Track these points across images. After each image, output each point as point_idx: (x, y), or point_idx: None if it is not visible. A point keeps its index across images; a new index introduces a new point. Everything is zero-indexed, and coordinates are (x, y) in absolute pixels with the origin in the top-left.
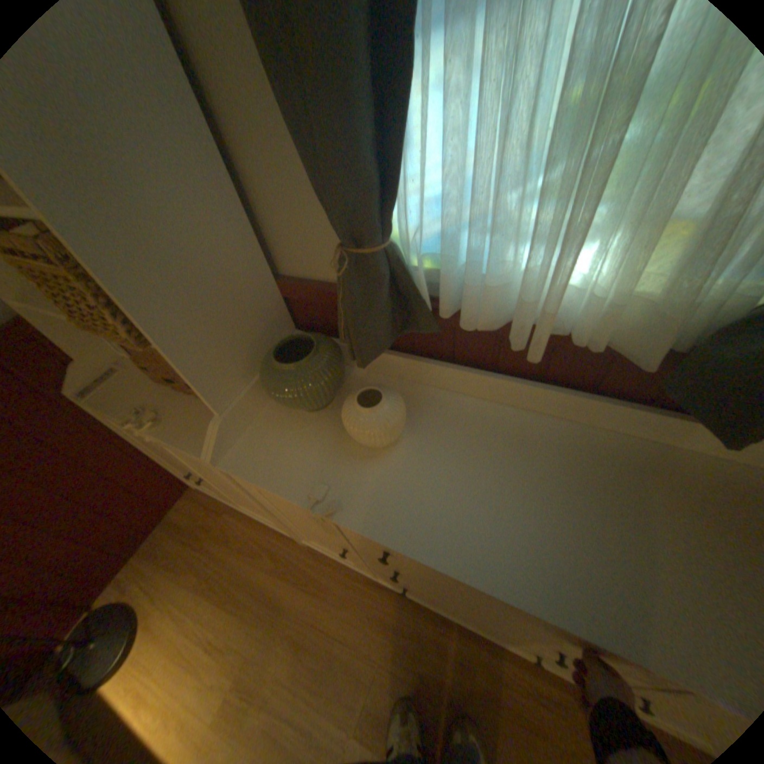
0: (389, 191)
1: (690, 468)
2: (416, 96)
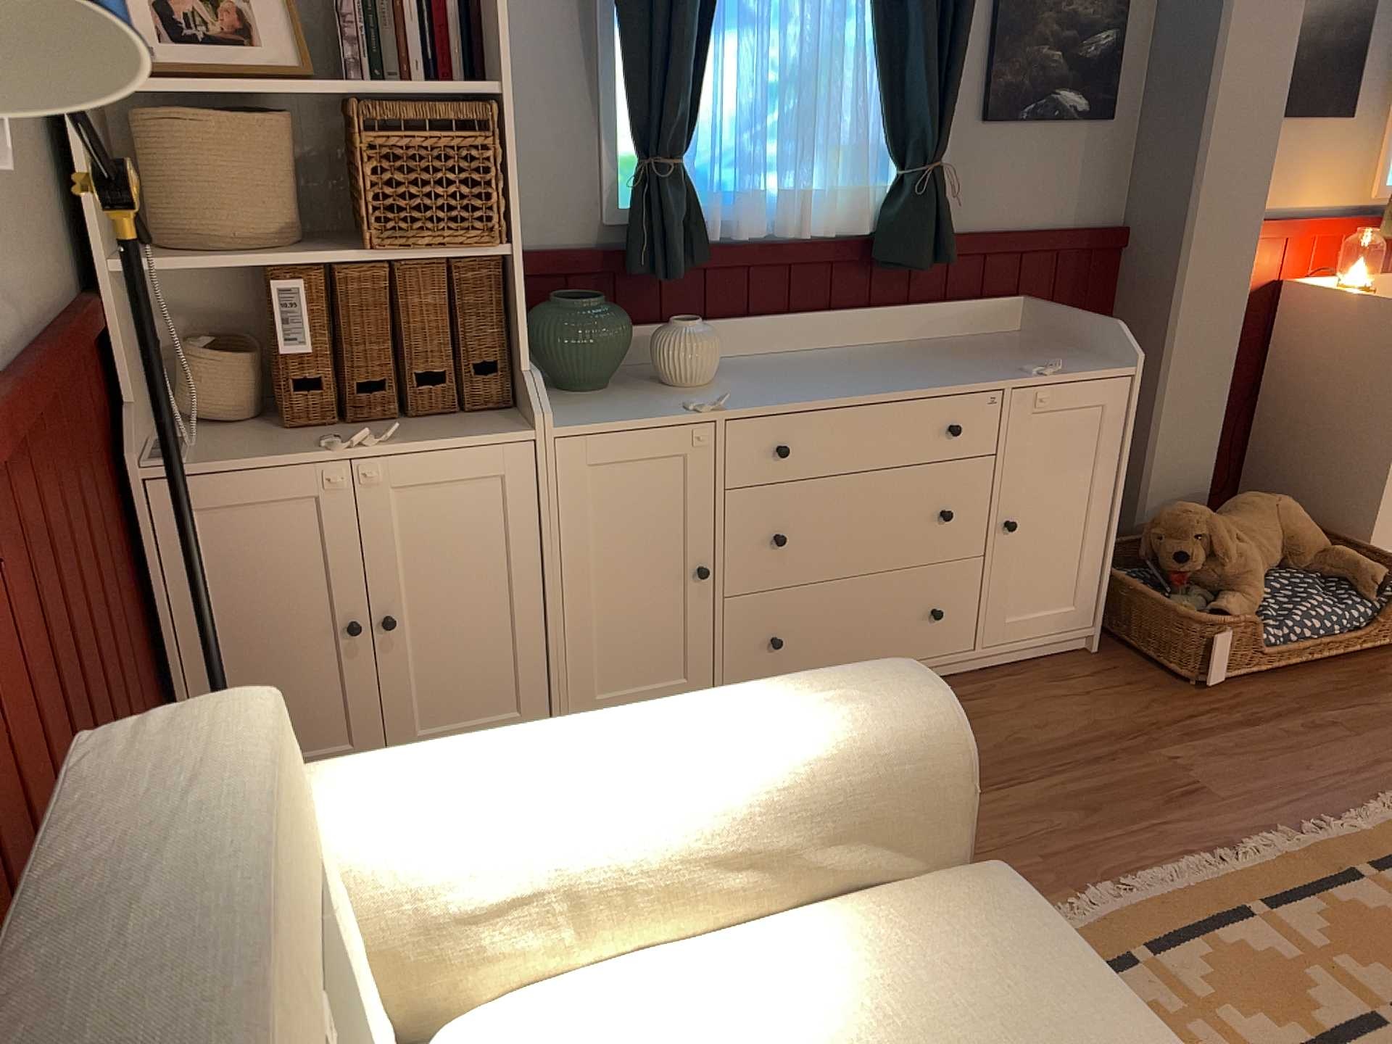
0: (691, 118)
1: (915, 344)
2: (705, 64)
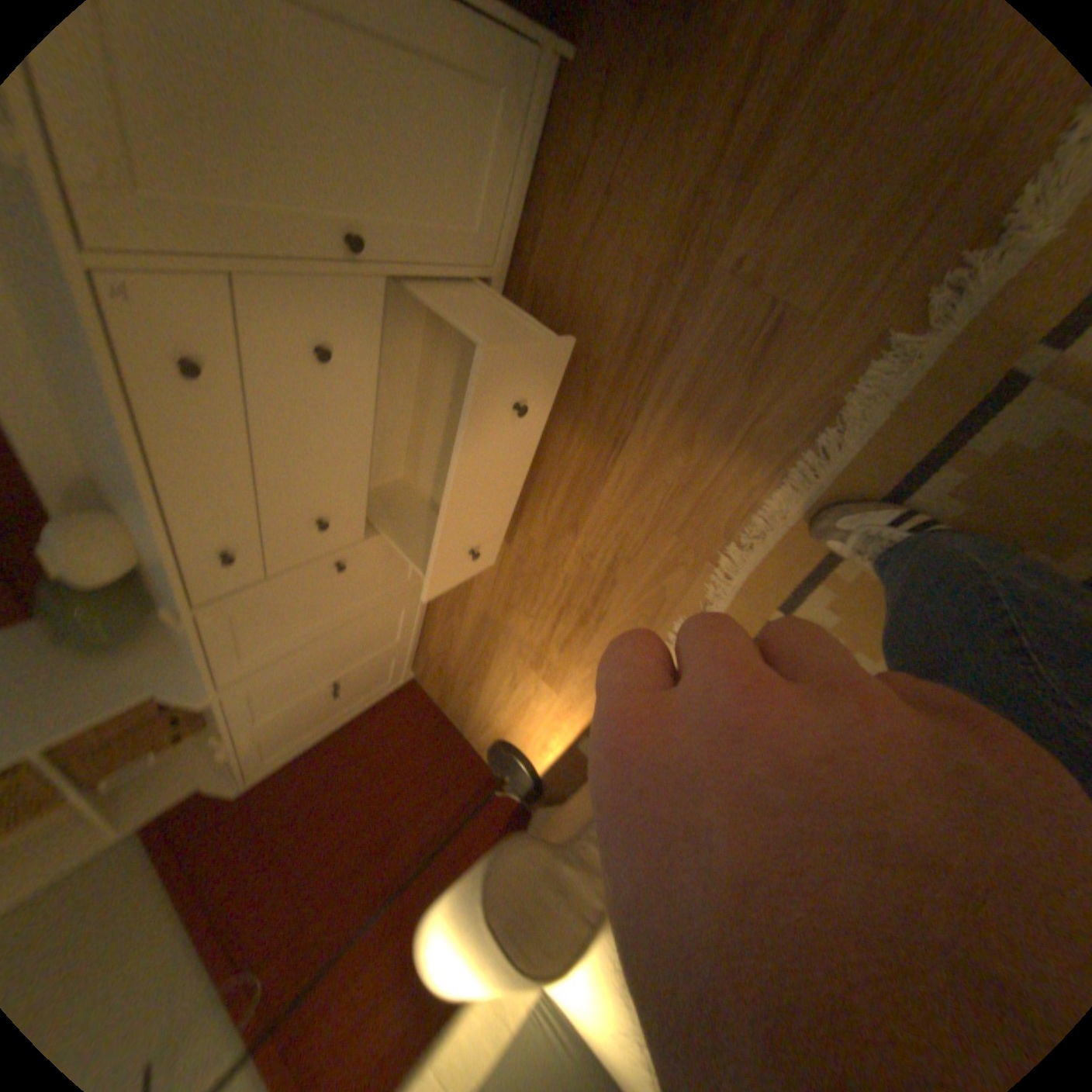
0: None
1: None
2: None
